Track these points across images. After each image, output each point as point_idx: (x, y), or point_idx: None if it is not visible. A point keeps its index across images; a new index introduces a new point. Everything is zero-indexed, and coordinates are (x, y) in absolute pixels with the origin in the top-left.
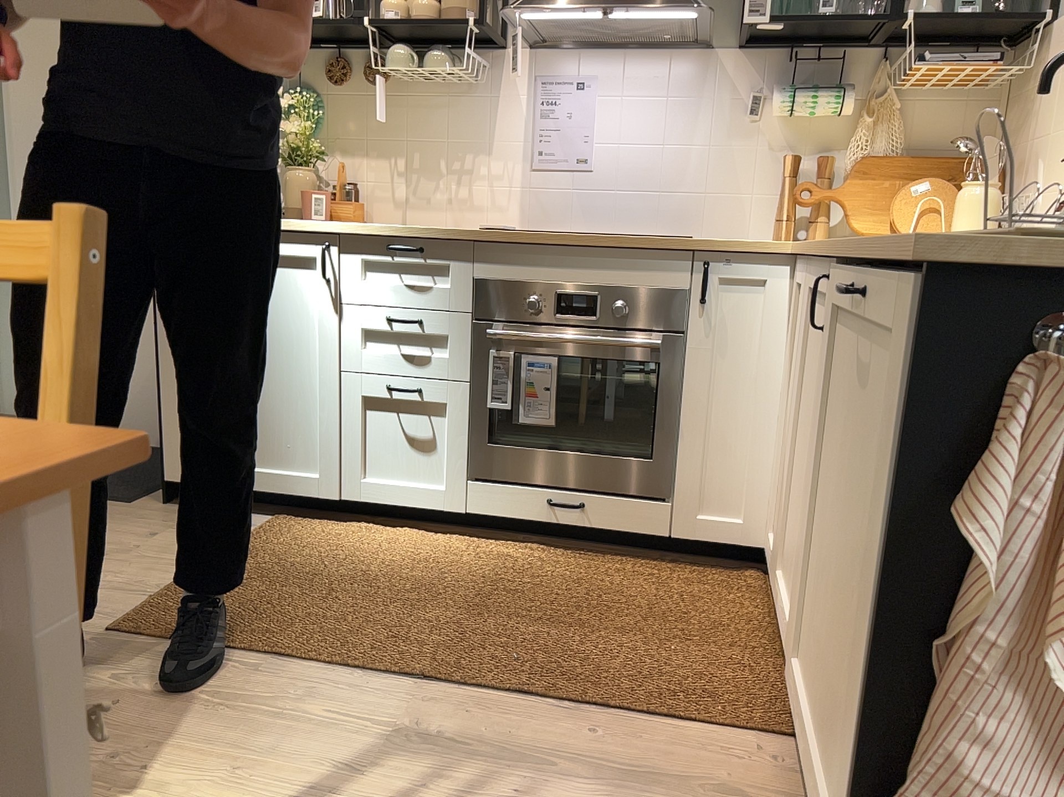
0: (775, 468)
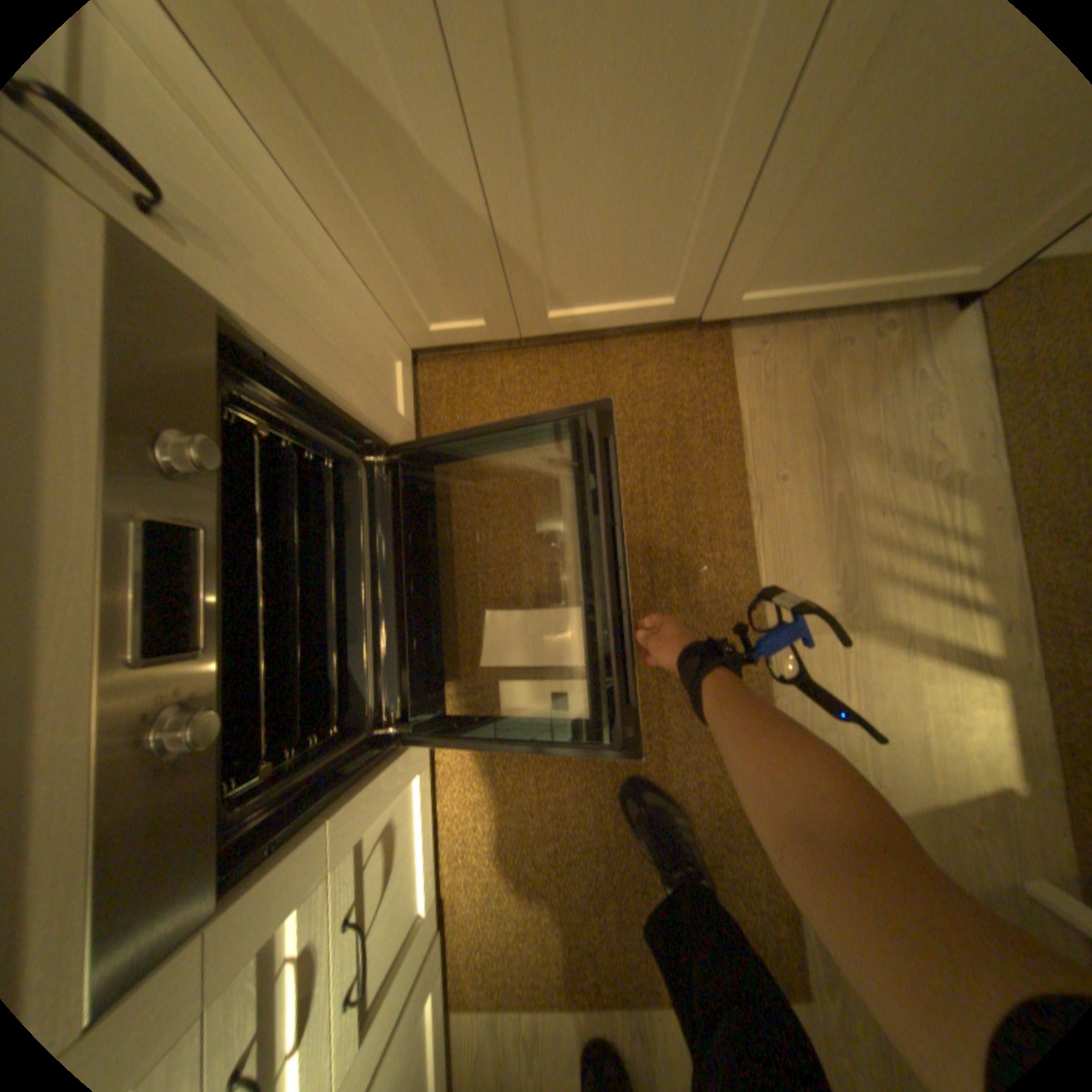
0: (385, 274)
